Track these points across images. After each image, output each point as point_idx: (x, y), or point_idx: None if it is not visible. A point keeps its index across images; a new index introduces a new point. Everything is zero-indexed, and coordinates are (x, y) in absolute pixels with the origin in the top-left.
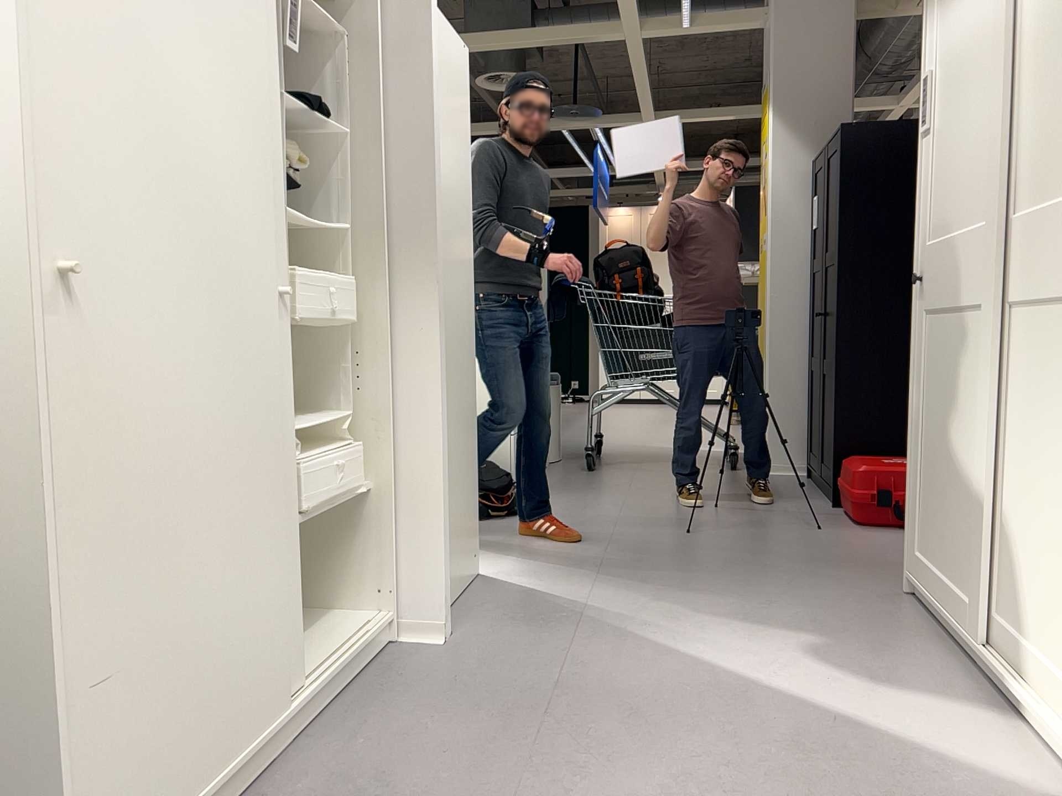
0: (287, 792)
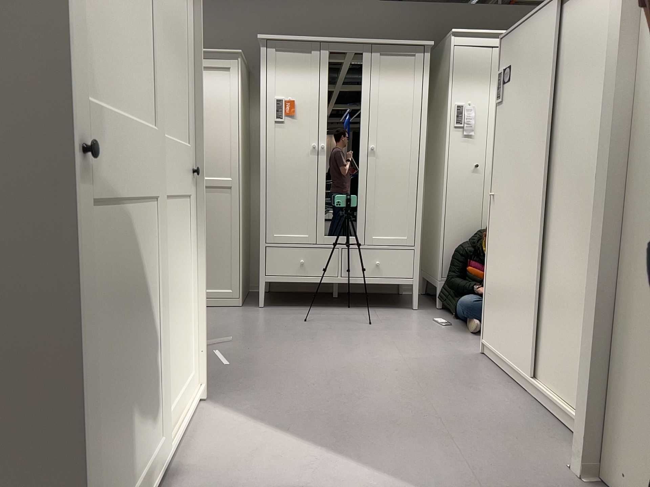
0: (498, 380)
